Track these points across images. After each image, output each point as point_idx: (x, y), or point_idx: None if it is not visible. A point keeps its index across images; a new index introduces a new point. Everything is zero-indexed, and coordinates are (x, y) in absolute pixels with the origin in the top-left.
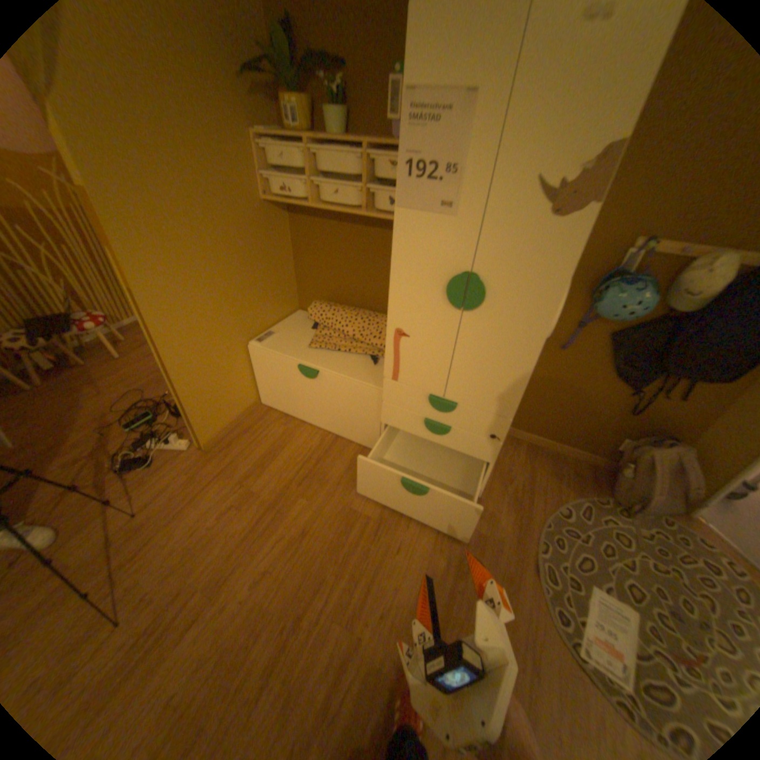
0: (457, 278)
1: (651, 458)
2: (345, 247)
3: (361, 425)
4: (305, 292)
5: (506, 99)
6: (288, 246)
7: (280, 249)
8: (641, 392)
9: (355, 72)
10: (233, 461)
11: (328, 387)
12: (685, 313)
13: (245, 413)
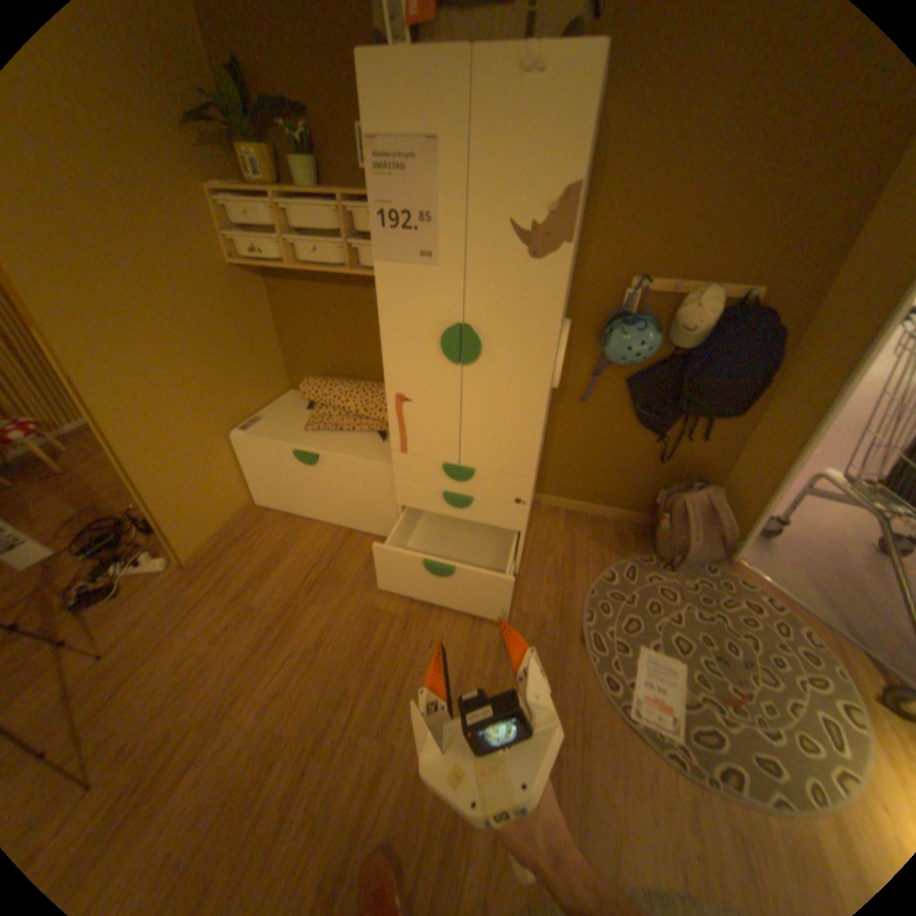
0: (449, 331)
1: (682, 504)
2: (335, 312)
3: (377, 513)
4: (295, 368)
5: (466, 146)
6: (268, 315)
7: (258, 320)
8: (665, 437)
9: (320, 119)
10: (225, 576)
11: (332, 474)
12: (689, 351)
13: (235, 519)
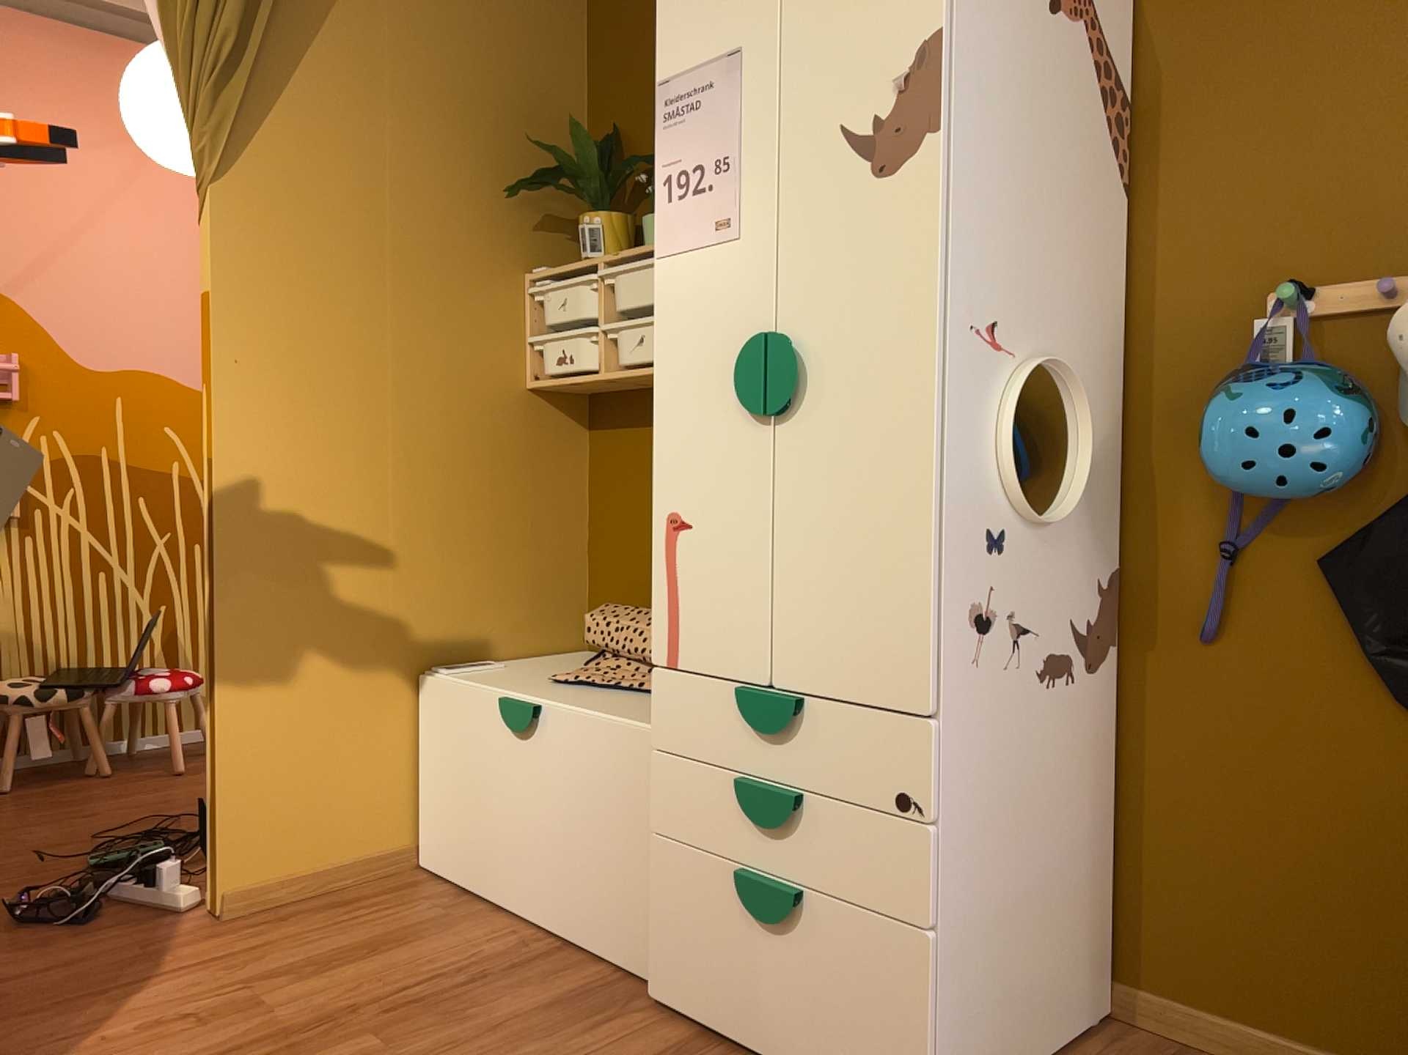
0: (748, 343)
1: None
2: None
3: (621, 880)
4: (603, 601)
5: (776, 45)
6: (580, 492)
7: (557, 492)
8: None
9: None
10: (267, 944)
11: (554, 757)
12: None
13: (363, 869)
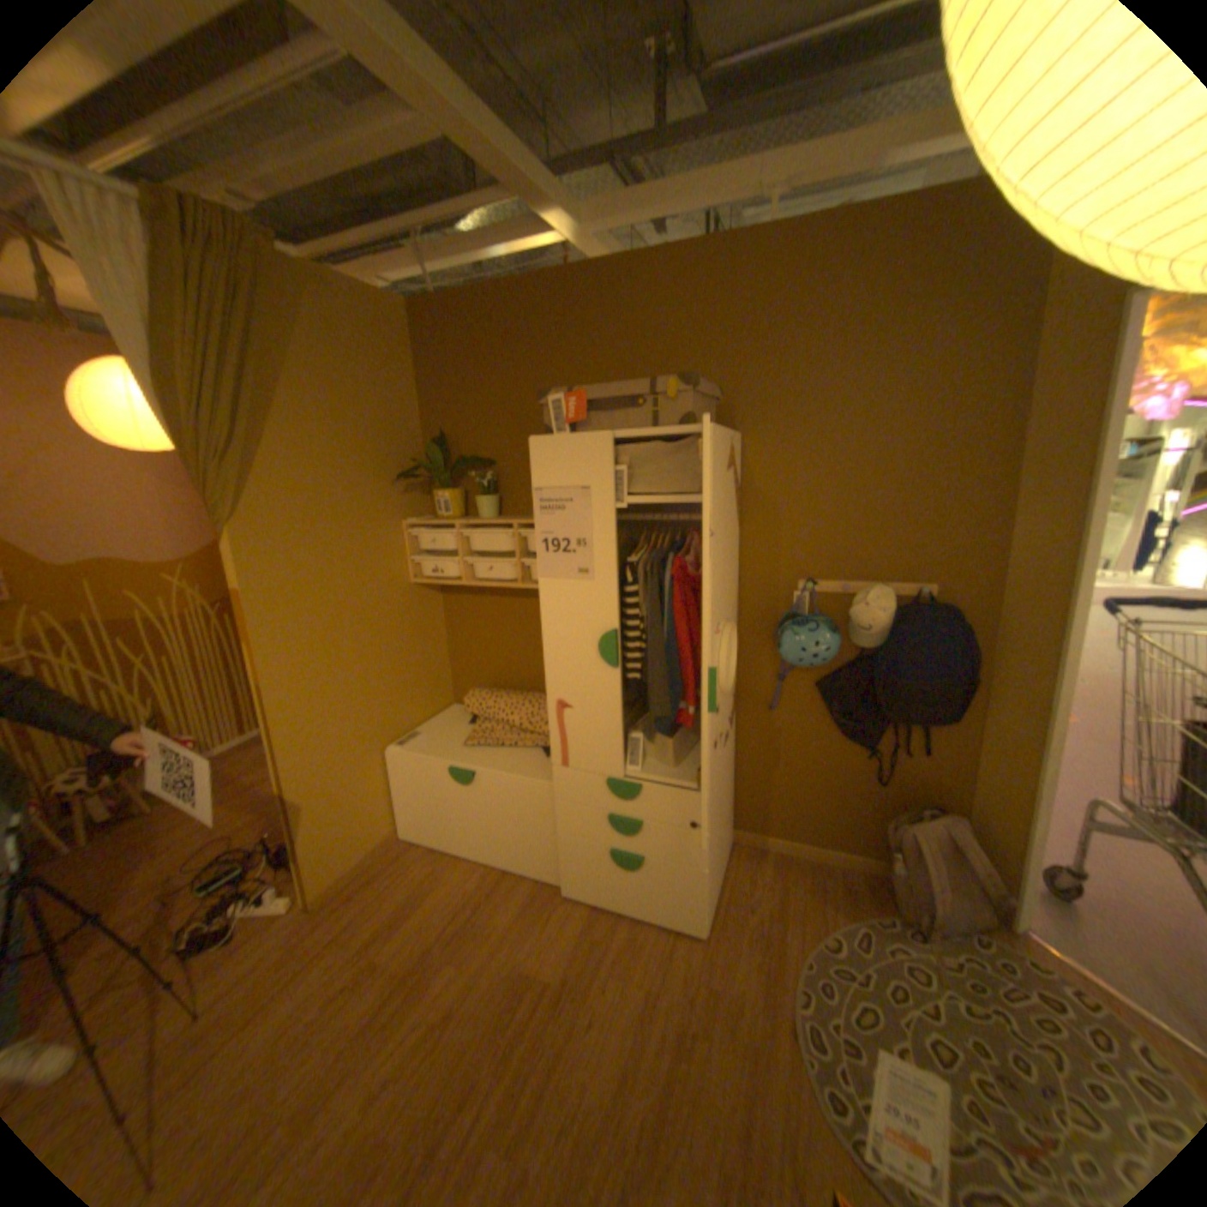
0: (606, 636)
1: (913, 838)
2: (507, 623)
3: (535, 847)
4: (463, 681)
5: (612, 492)
6: (442, 628)
7: (432, 632)
8: (878, 752)
9: (505, 468)
10: (352, 923)
11: (488, 795)
12: (878, 651)
13: (374, 854)
